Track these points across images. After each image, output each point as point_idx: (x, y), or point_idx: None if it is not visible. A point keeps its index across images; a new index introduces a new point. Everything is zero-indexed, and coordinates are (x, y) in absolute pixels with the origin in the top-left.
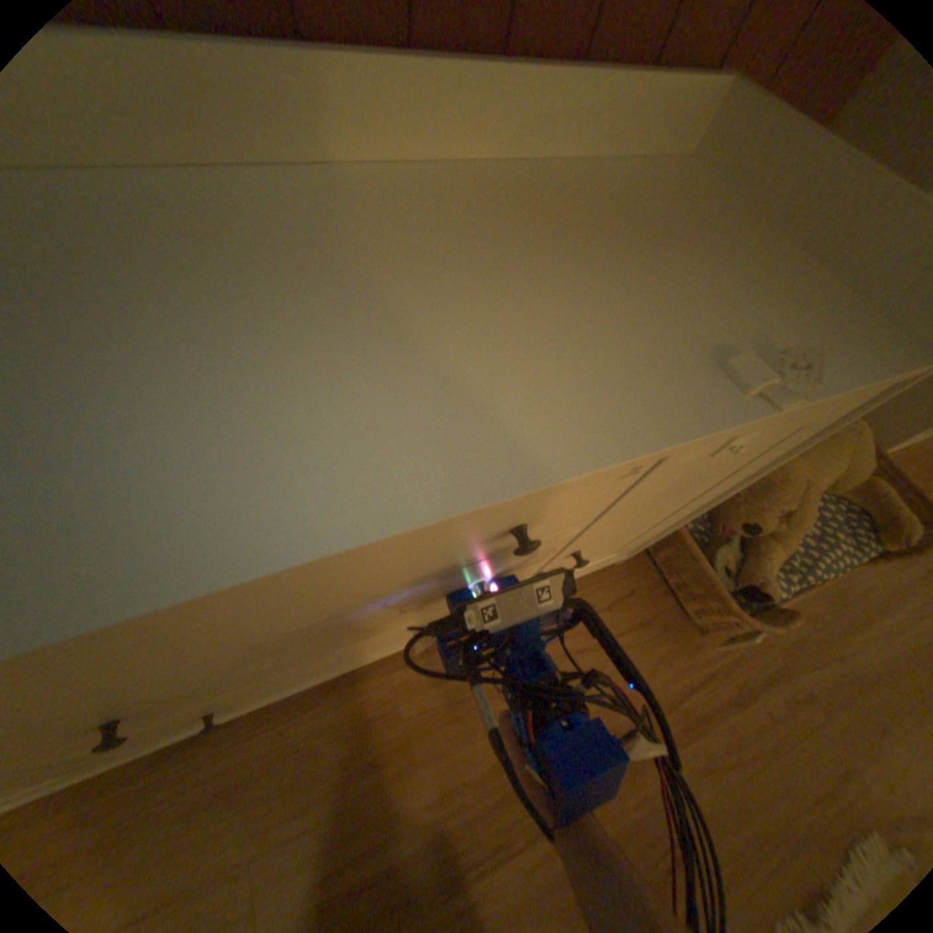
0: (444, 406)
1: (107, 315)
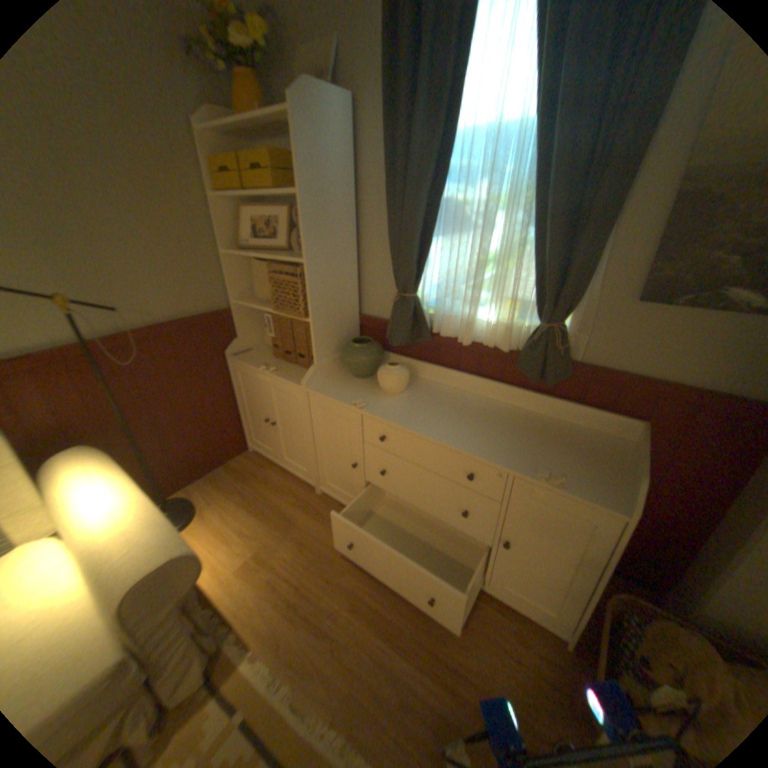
0: (469, 440)
1: (438, 408)
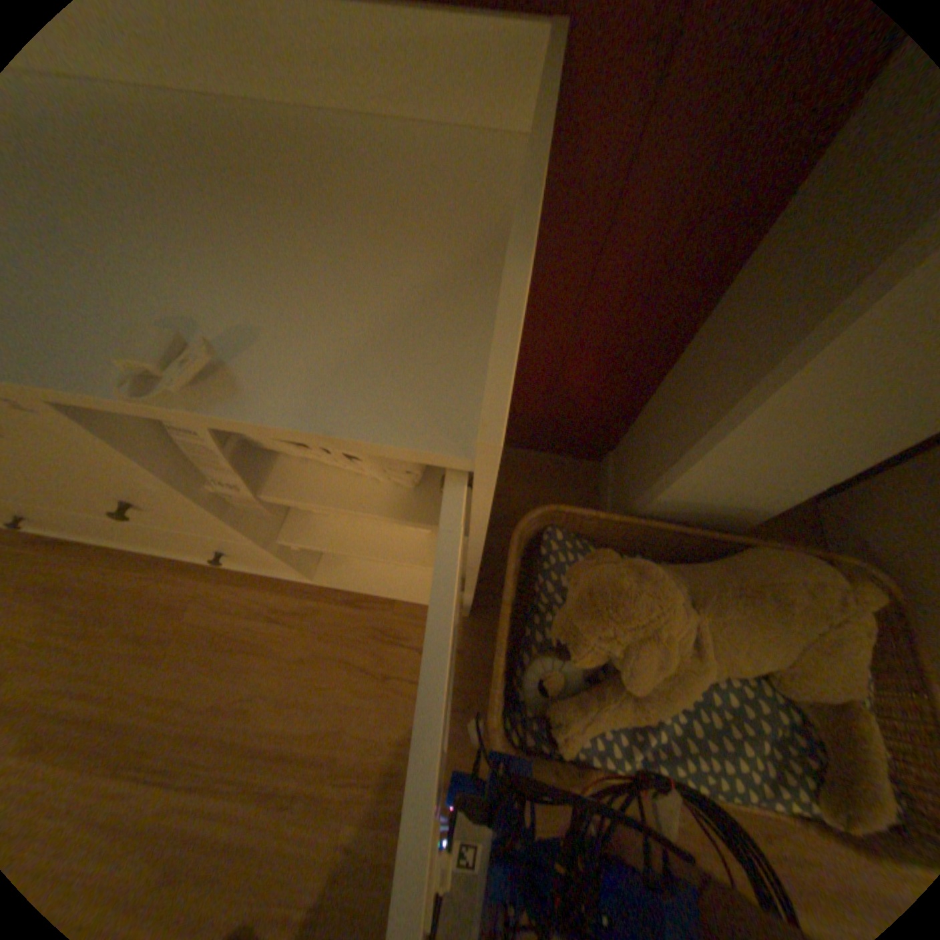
0: None
1: None
